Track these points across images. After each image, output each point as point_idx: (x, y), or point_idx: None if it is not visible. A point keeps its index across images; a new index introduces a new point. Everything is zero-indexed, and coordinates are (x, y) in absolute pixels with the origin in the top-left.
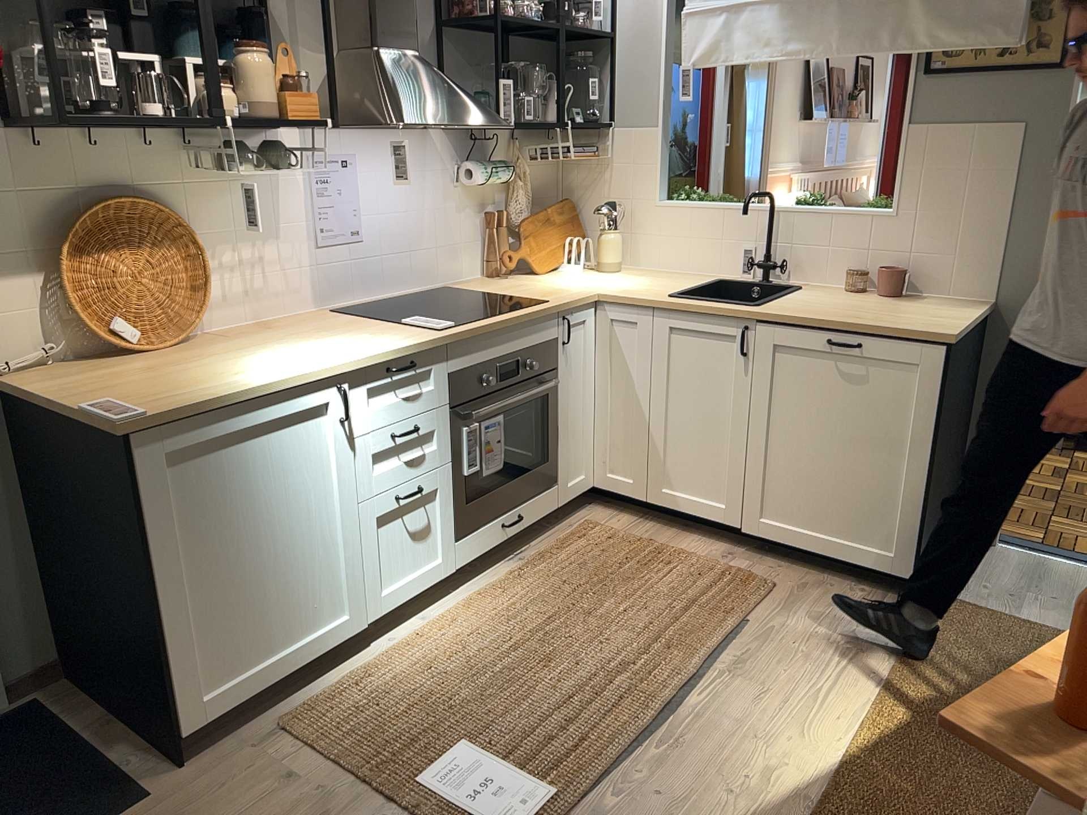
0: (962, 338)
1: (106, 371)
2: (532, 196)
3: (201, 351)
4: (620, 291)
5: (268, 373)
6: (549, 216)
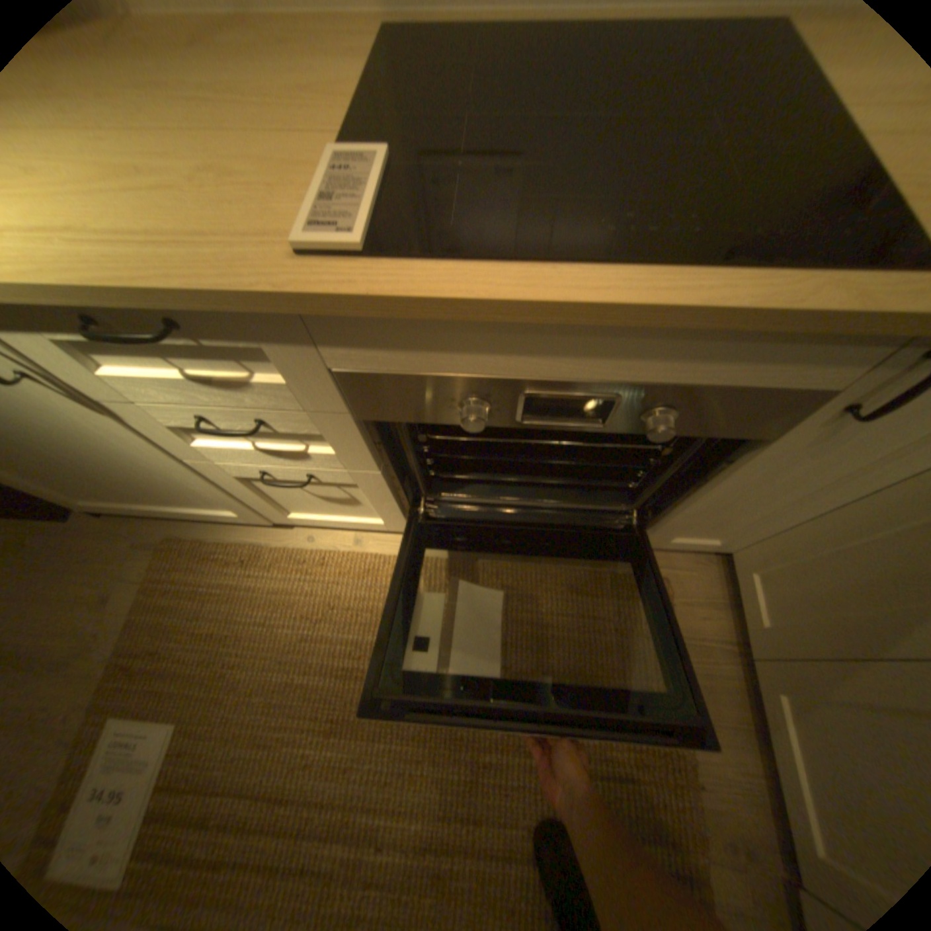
0: None
1: None
2: None
3: None
4: None
5: None
6: None
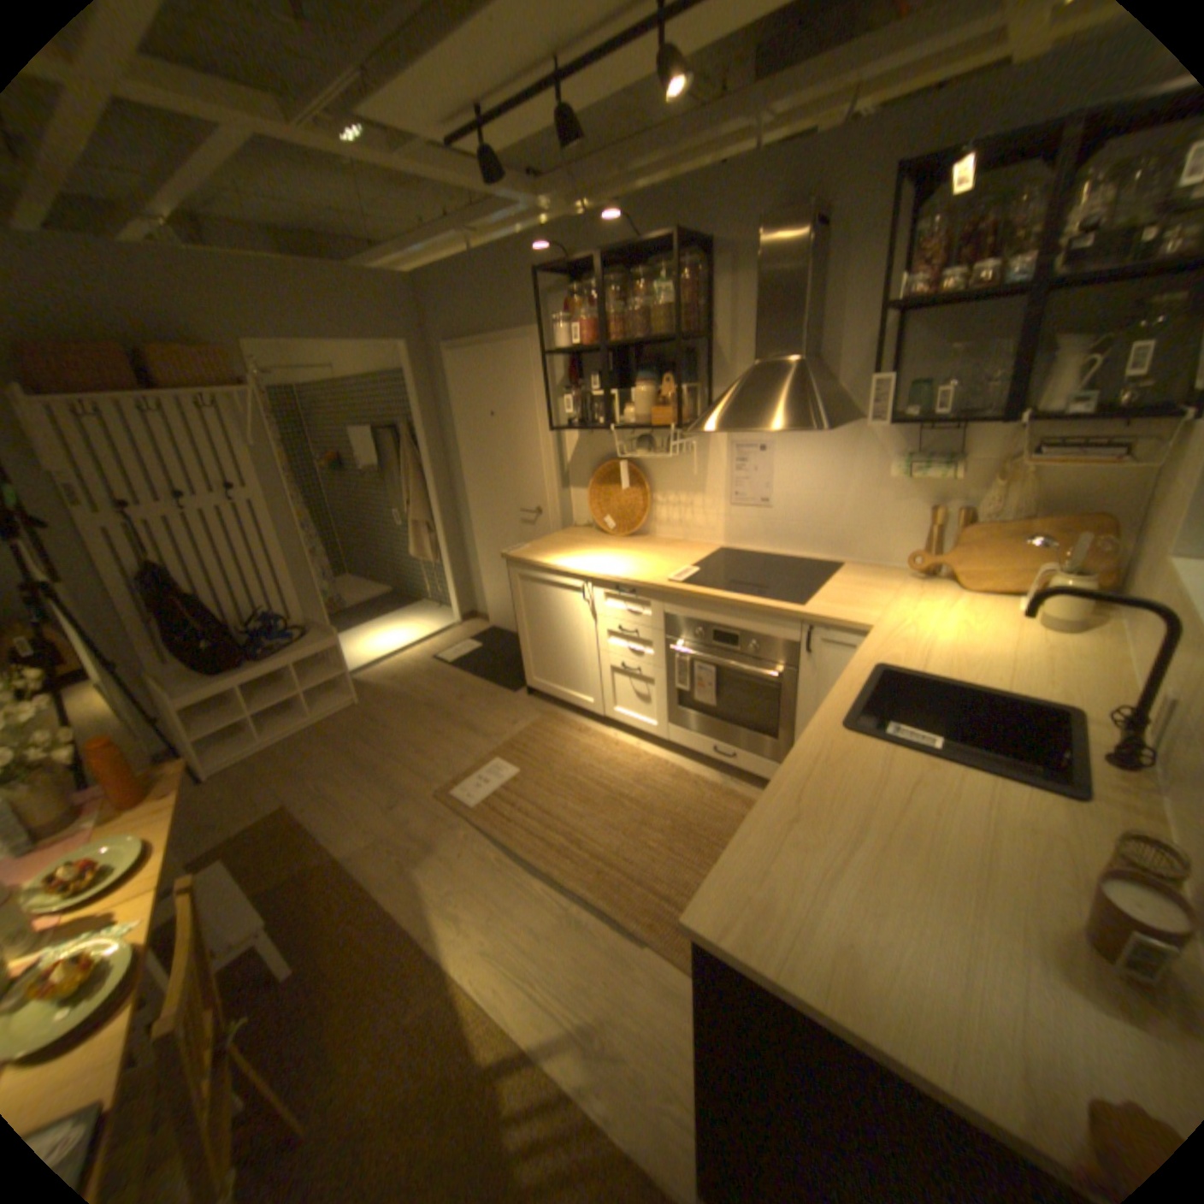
0: (752, 983)
1: (579, 537)
2: (1059, 501)
3: (615, 542)
4: (894, 637)
5: (567, 561)
6: (1038, 529)
